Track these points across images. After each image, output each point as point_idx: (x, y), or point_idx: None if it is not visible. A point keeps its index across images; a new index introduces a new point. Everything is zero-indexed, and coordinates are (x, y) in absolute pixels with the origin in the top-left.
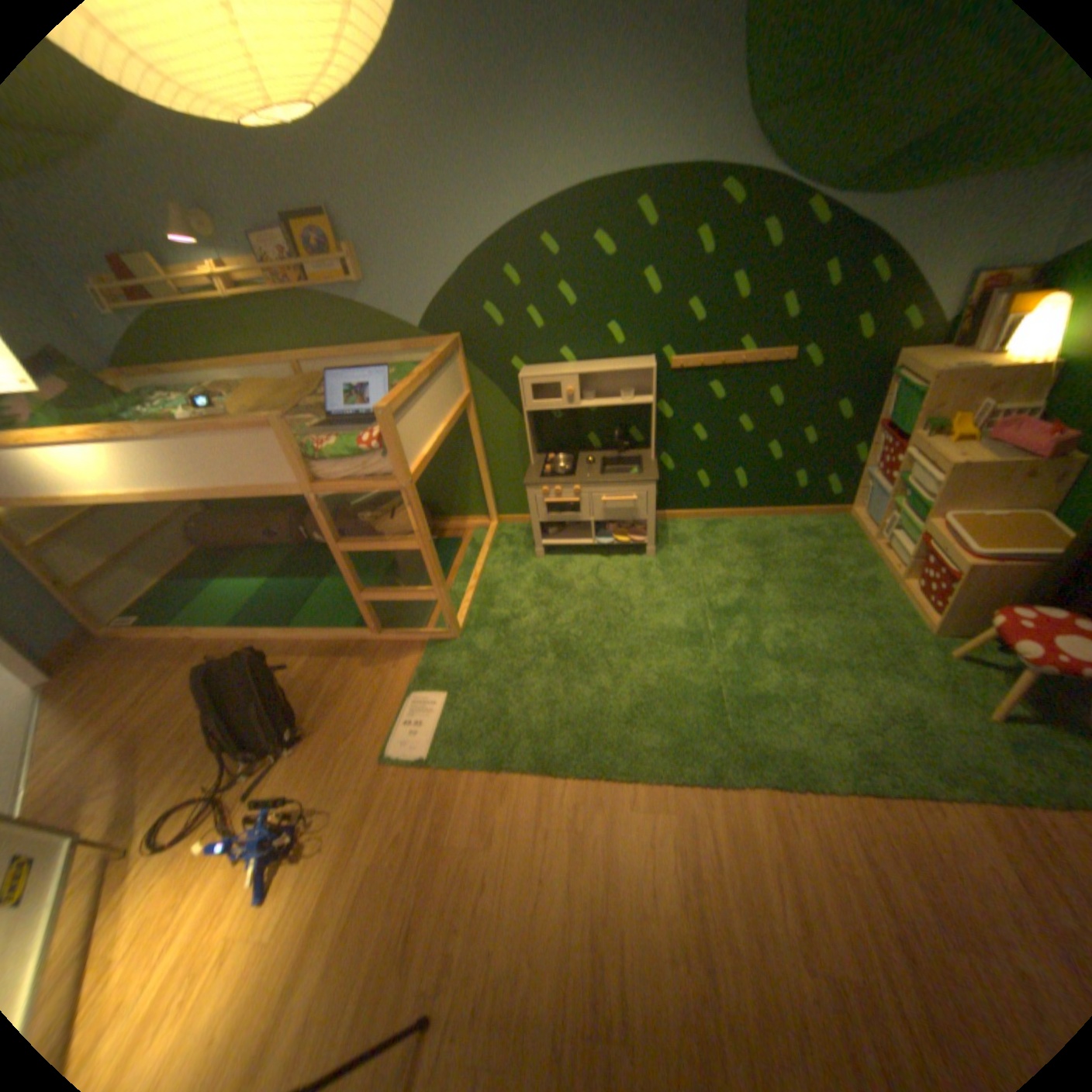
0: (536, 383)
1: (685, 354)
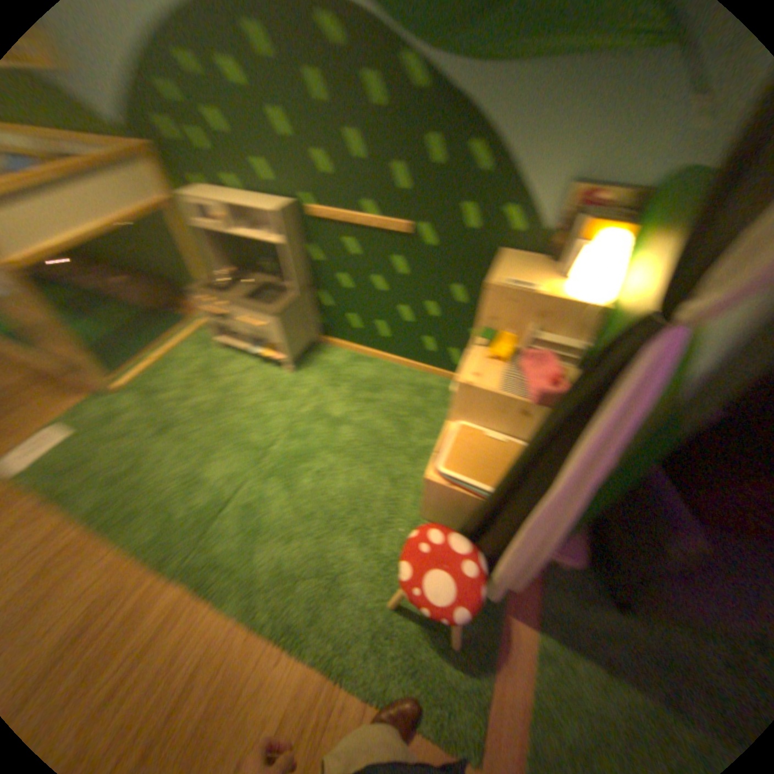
0: (188, 203)
1: (316, 205)
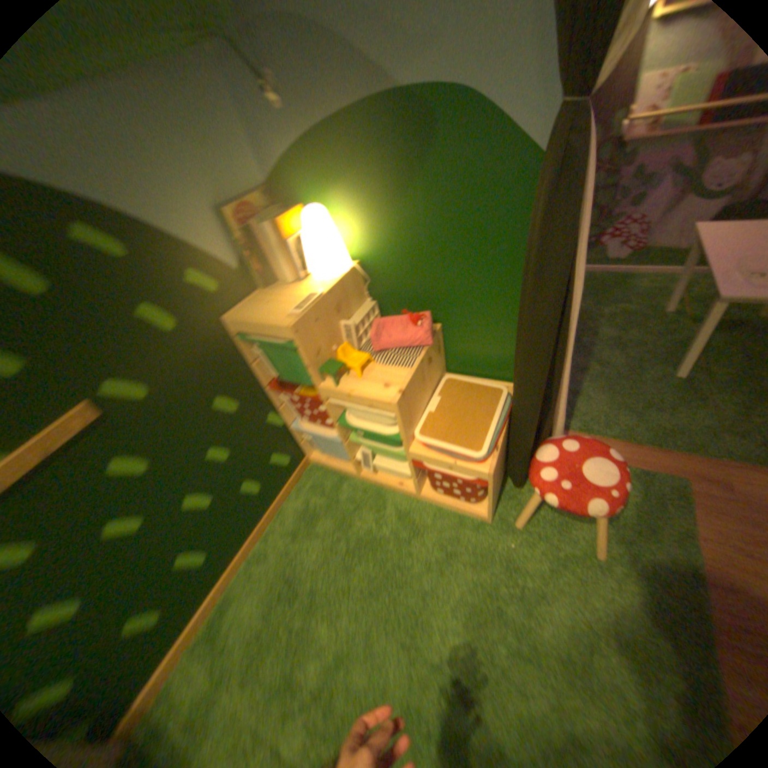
0: None
1: None
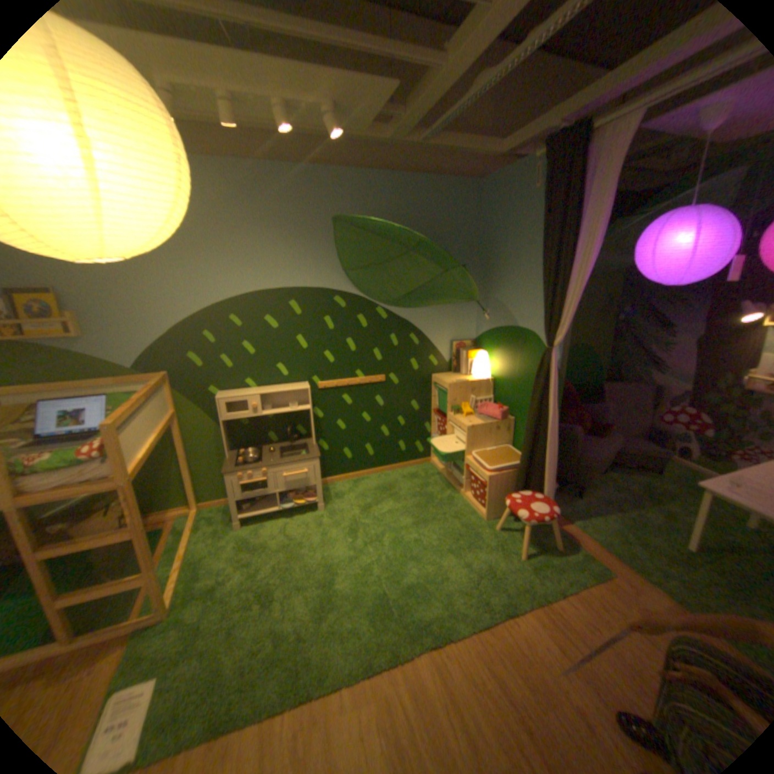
0: (230, 402)
1: (326, 381)
